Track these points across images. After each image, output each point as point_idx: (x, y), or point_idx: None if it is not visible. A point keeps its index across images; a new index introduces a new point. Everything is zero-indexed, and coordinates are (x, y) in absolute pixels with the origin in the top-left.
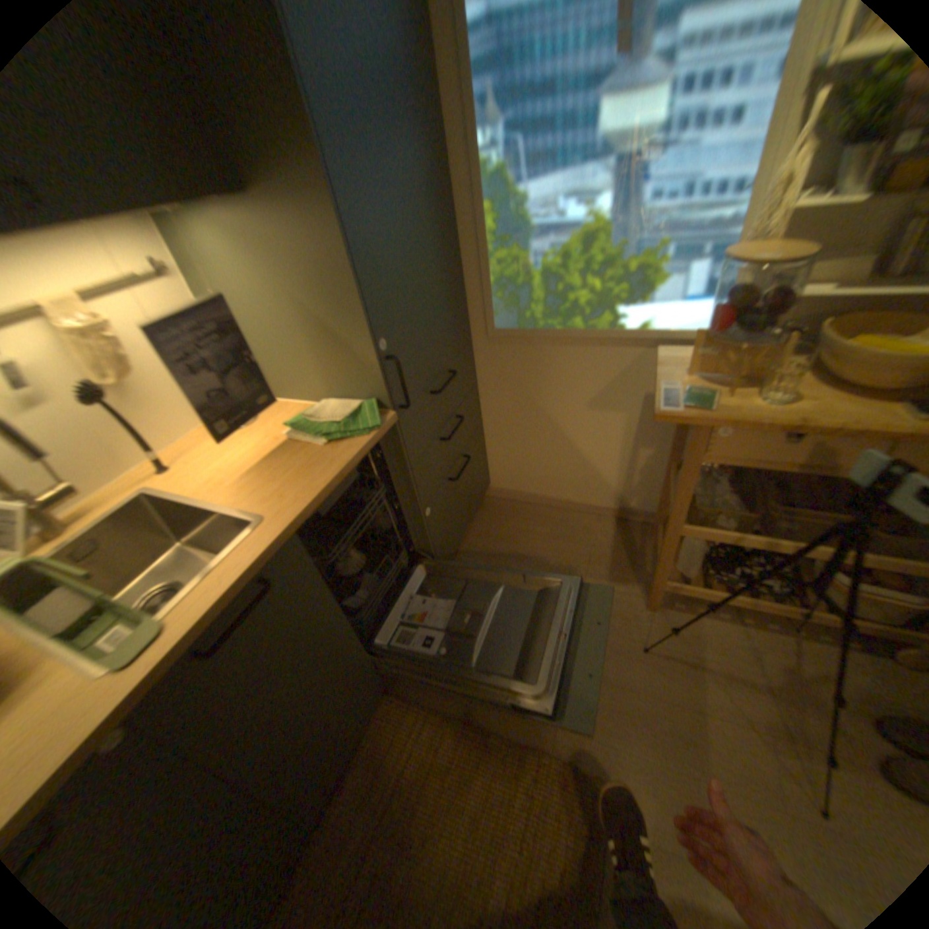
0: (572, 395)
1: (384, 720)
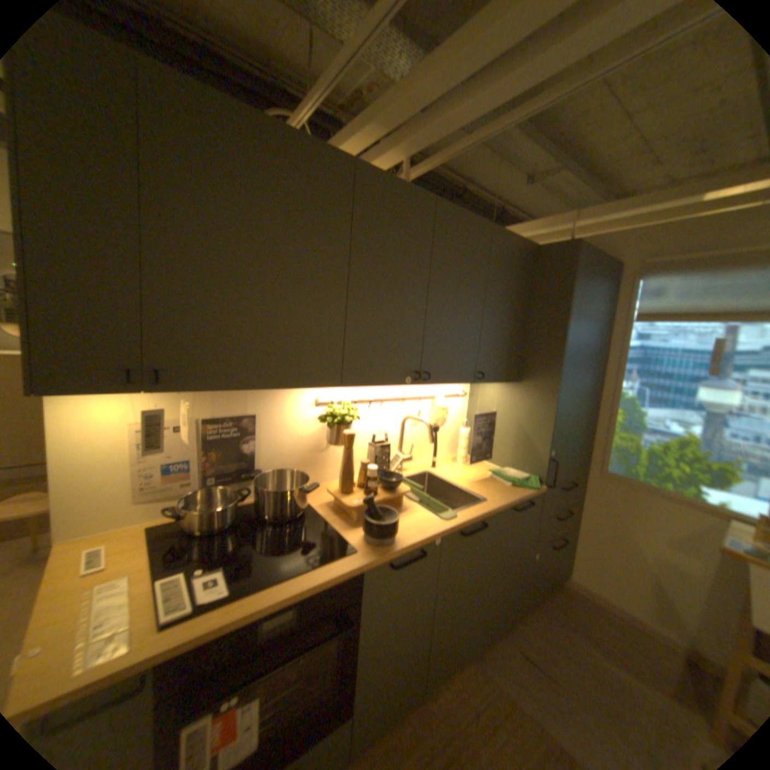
0: (658, 533)
1: (471, 678)
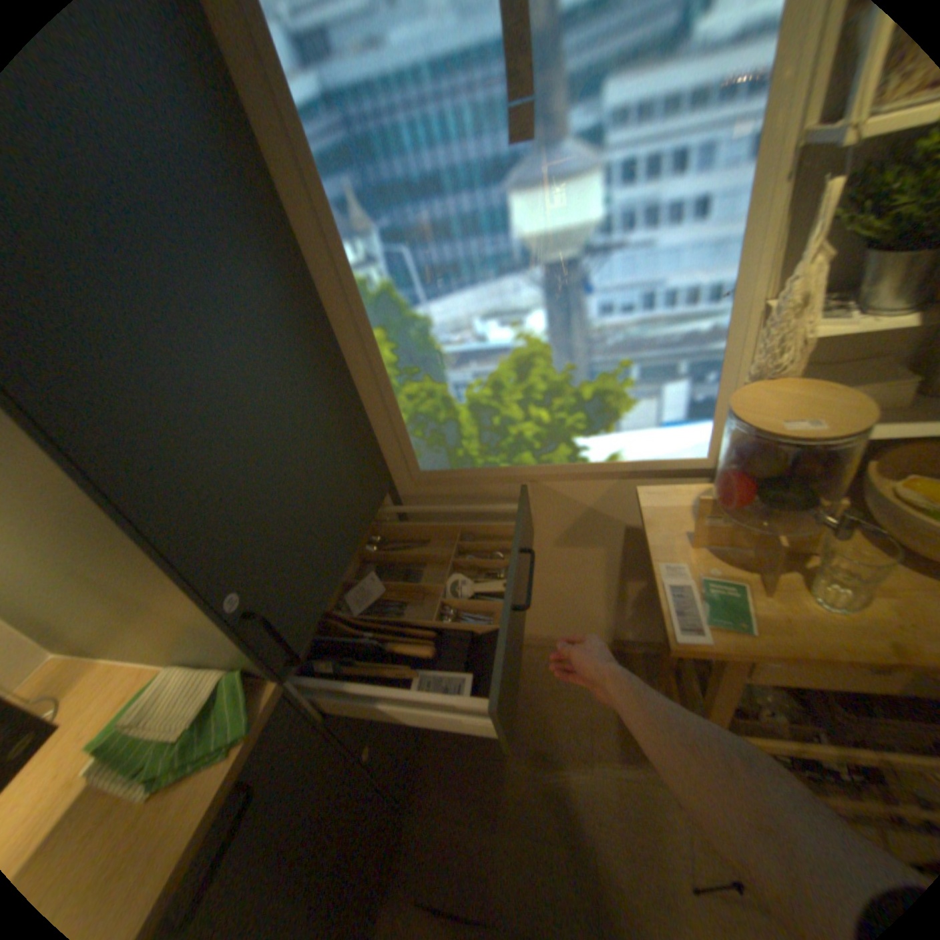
0: (534, 532)
1: None
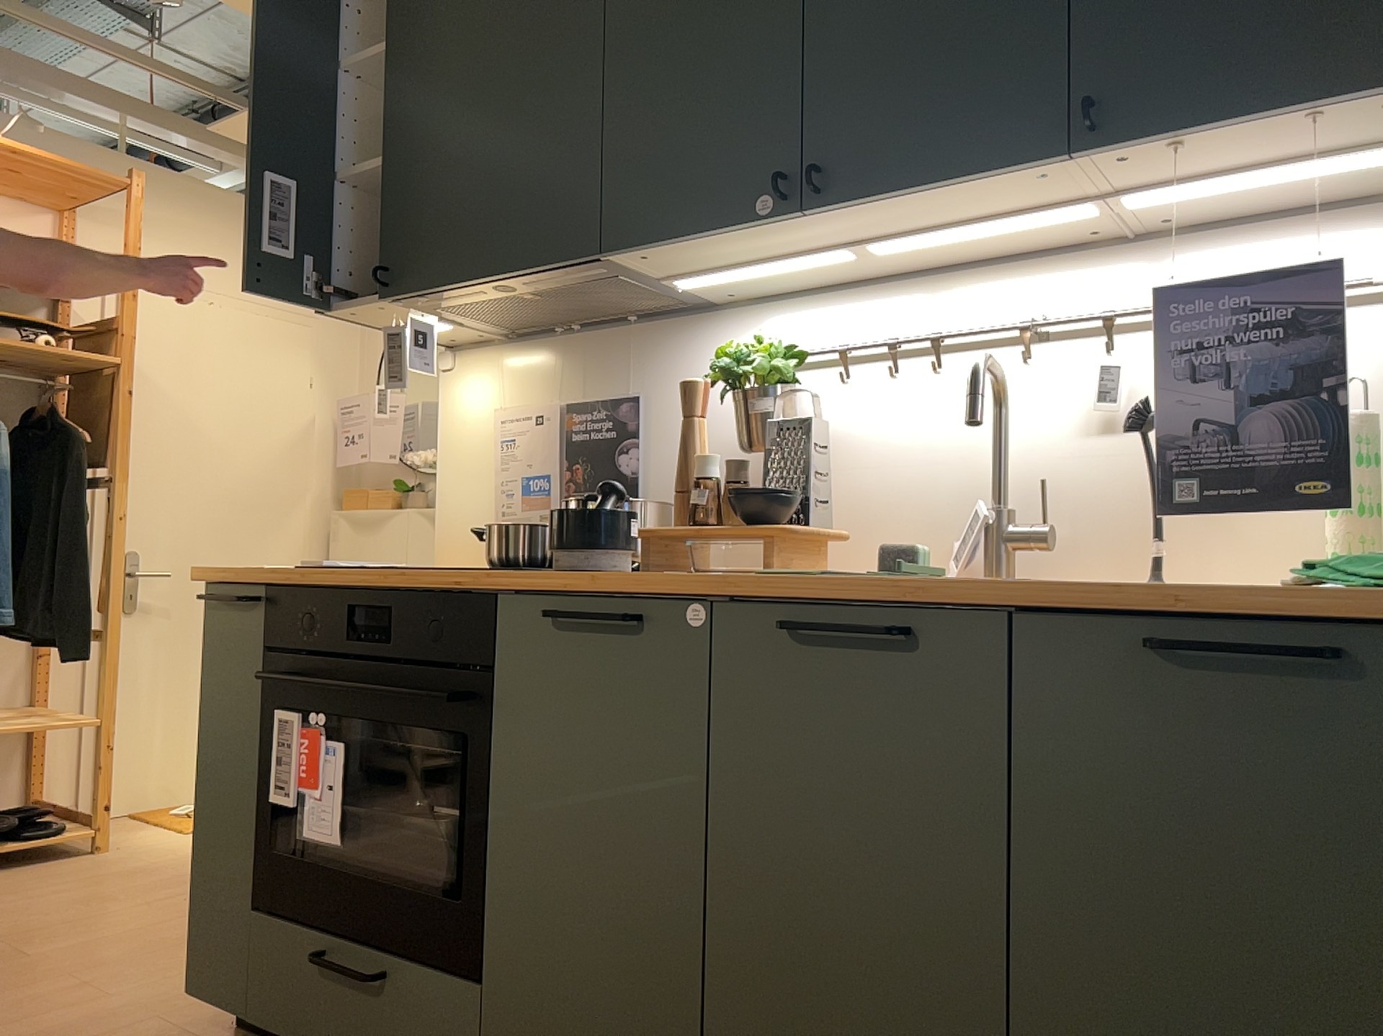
0: None
1: None
